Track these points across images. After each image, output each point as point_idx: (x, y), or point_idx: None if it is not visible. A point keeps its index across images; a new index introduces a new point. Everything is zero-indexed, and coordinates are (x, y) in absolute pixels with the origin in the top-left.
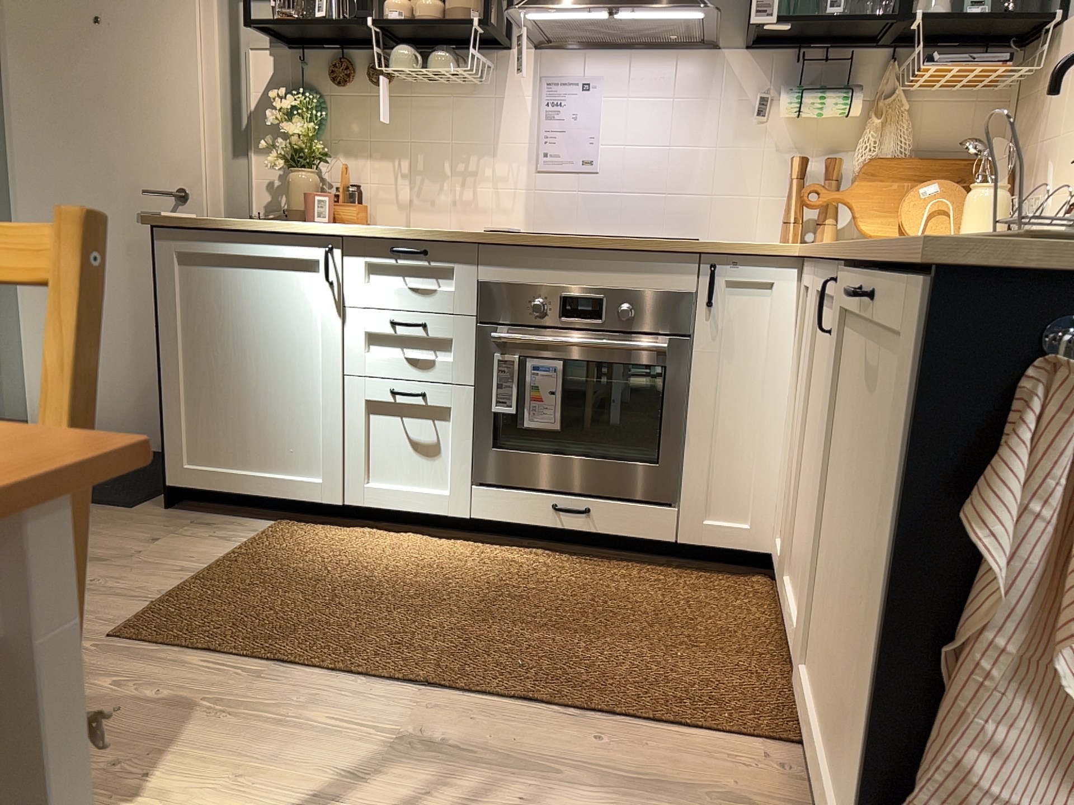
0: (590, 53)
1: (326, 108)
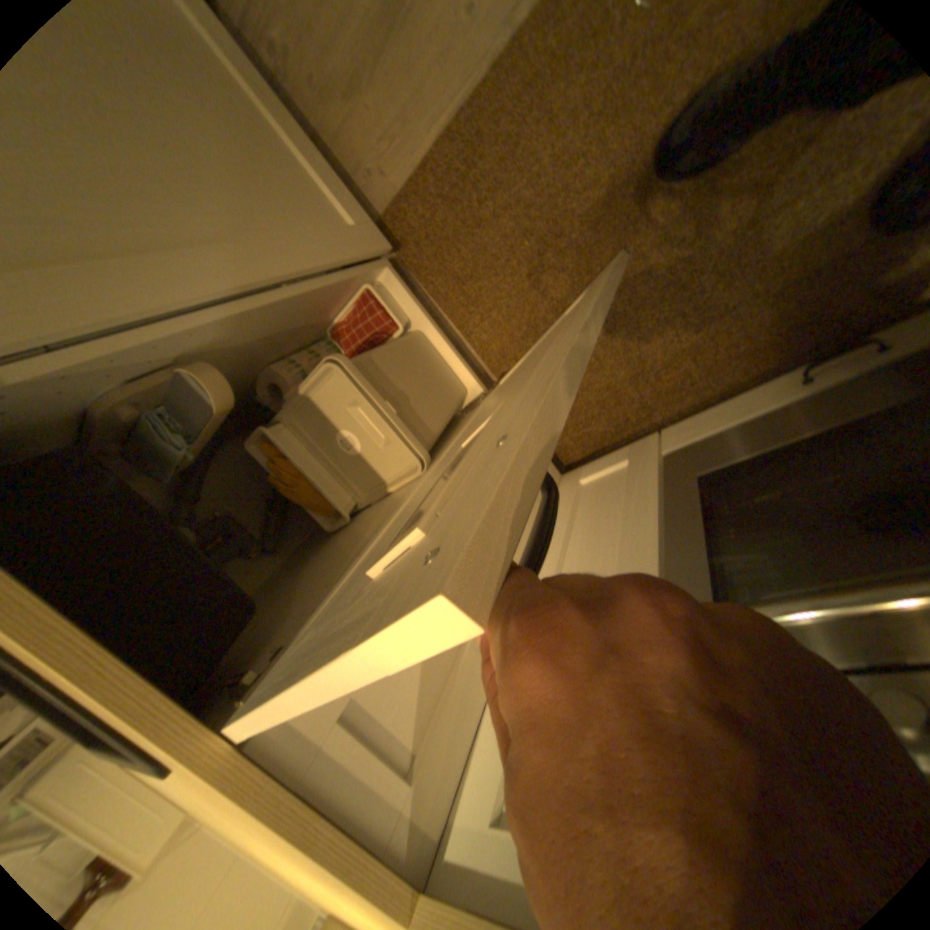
0: None
1: None
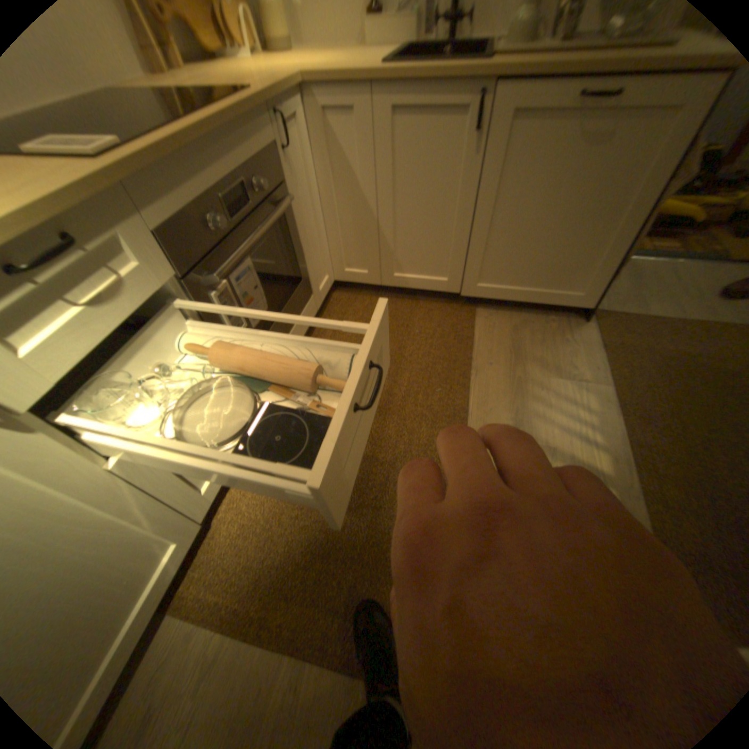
0: None
1: None
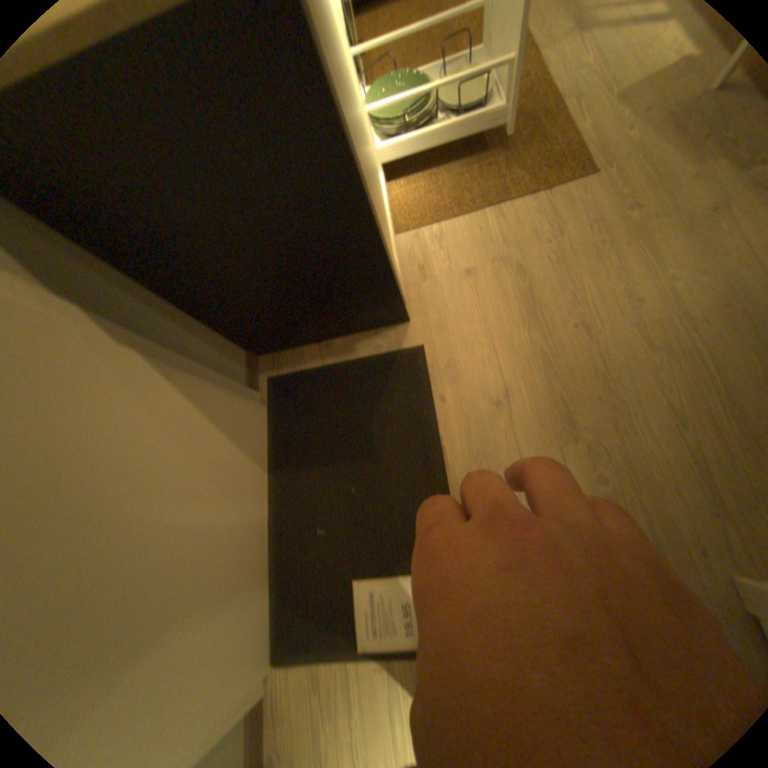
0: None
1: None
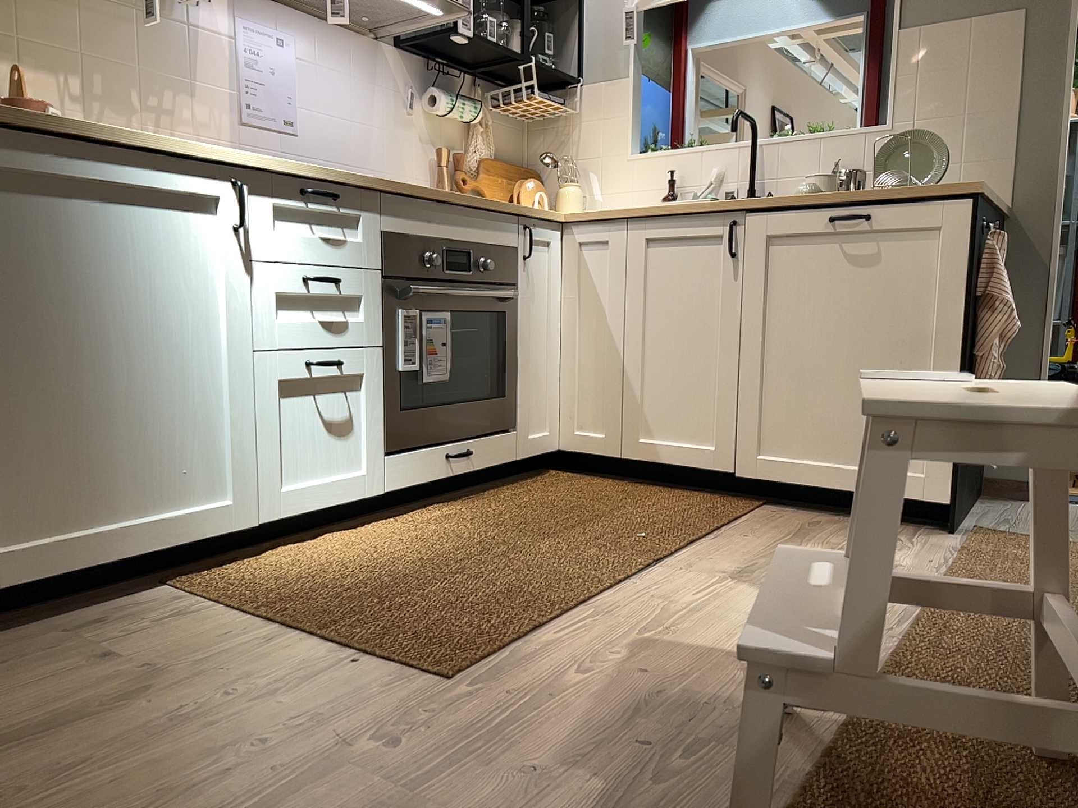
0: (271, 6)
1: None
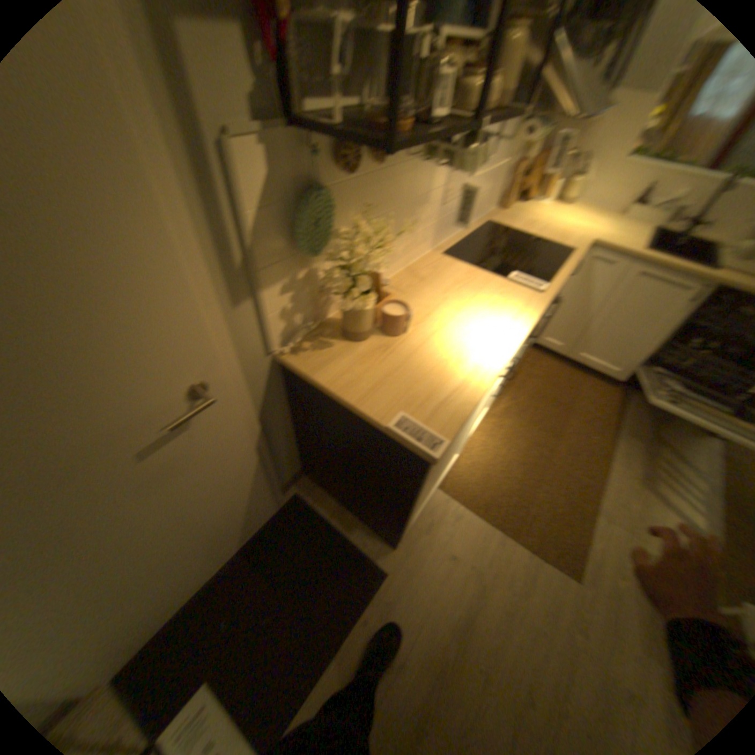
0: None
1: (328, 198)
